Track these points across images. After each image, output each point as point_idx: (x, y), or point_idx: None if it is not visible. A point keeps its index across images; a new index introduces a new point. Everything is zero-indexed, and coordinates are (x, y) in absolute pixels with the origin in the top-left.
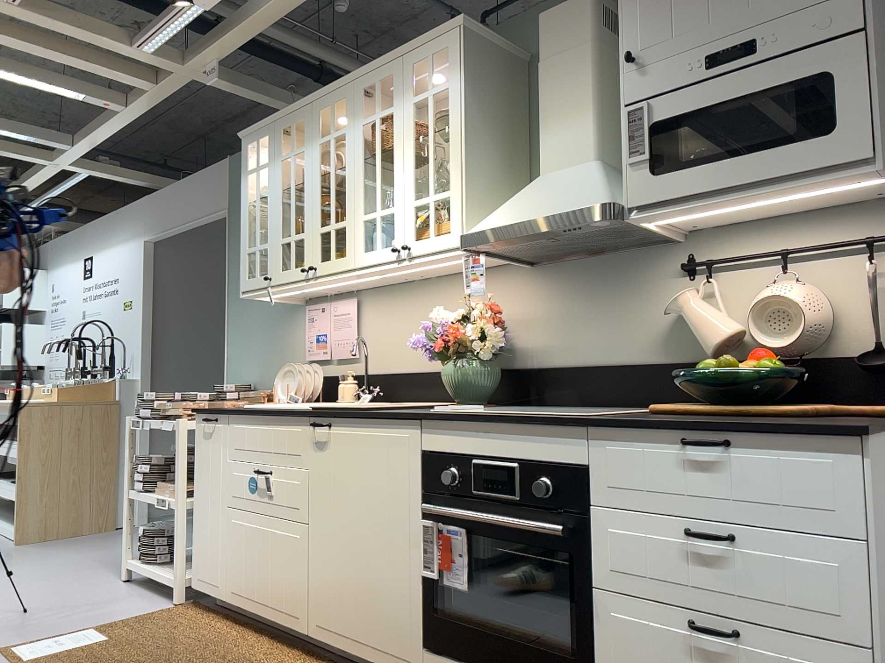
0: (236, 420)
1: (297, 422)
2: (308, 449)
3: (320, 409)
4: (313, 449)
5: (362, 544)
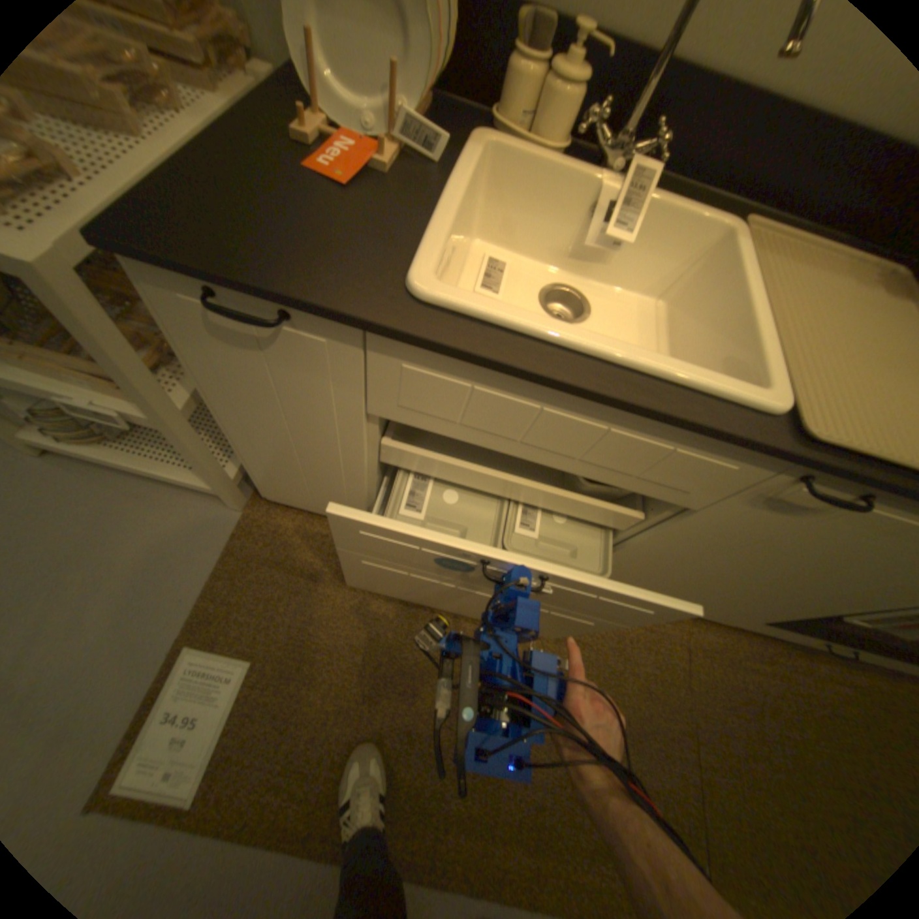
0: (416, 355)
1: (745, 455)
2: (735, 496)
3: (847, 442)
4: (755, 503)
5: (758, 585)
